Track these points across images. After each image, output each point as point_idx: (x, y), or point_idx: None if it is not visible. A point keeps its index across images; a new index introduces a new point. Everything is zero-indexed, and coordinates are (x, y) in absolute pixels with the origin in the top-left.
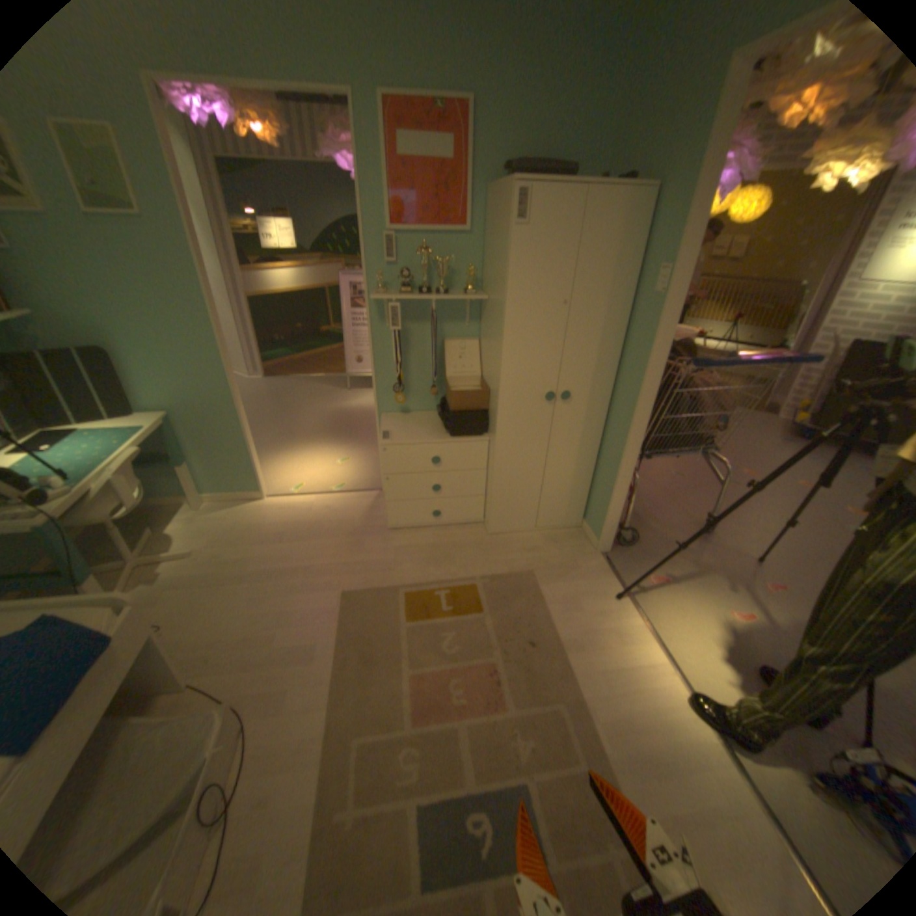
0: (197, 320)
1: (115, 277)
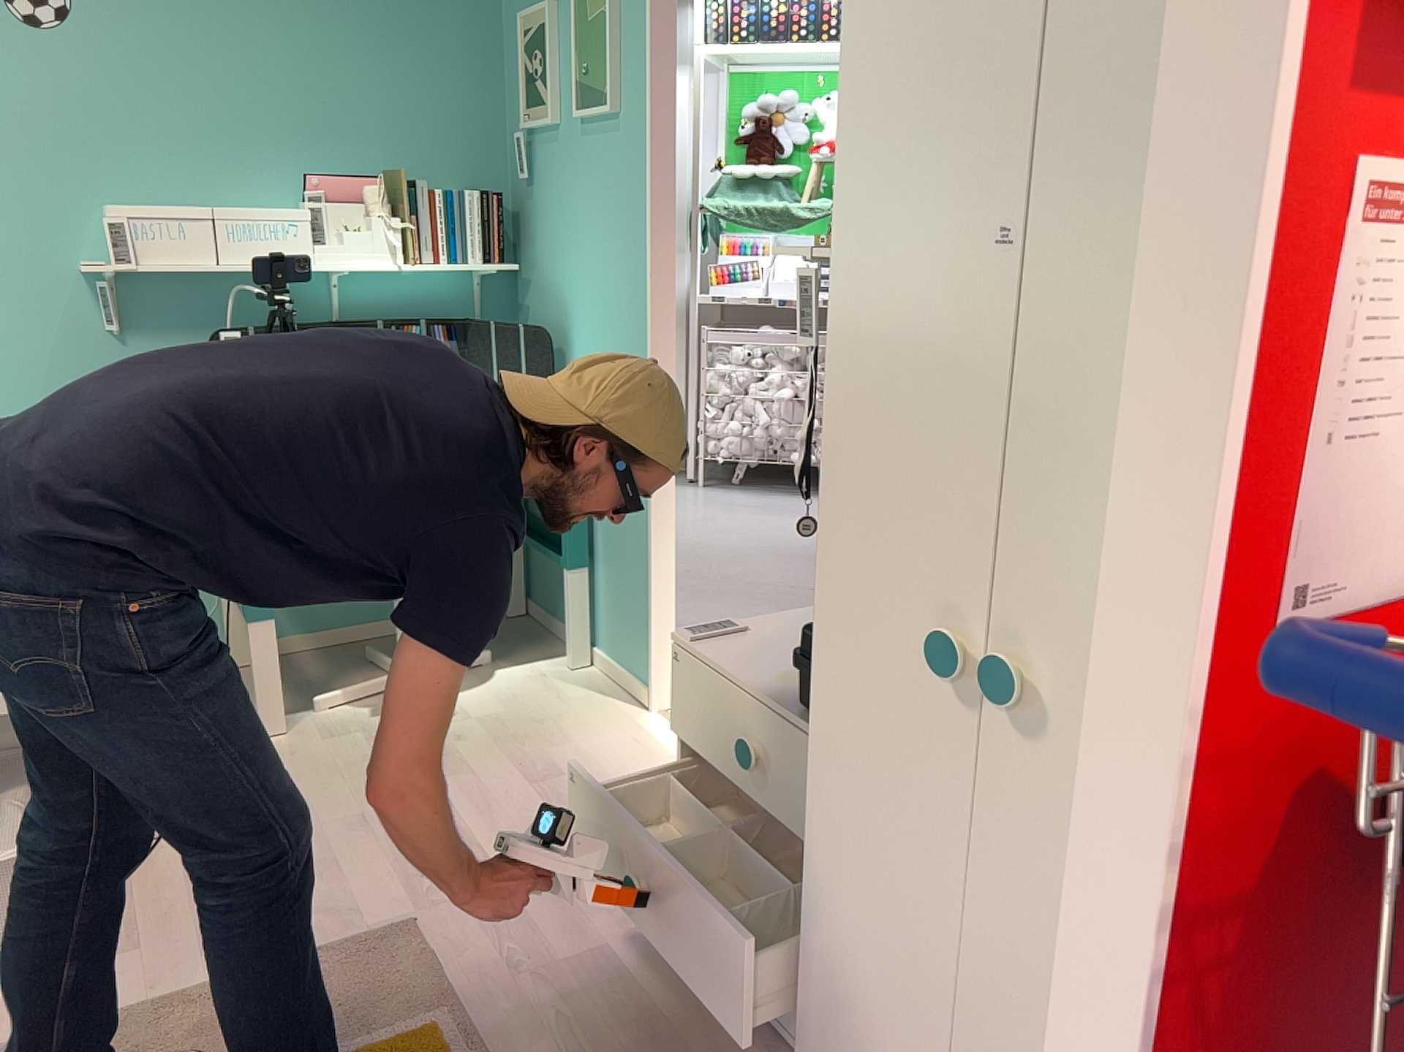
0: (638, 295)
1: (587, 216)
